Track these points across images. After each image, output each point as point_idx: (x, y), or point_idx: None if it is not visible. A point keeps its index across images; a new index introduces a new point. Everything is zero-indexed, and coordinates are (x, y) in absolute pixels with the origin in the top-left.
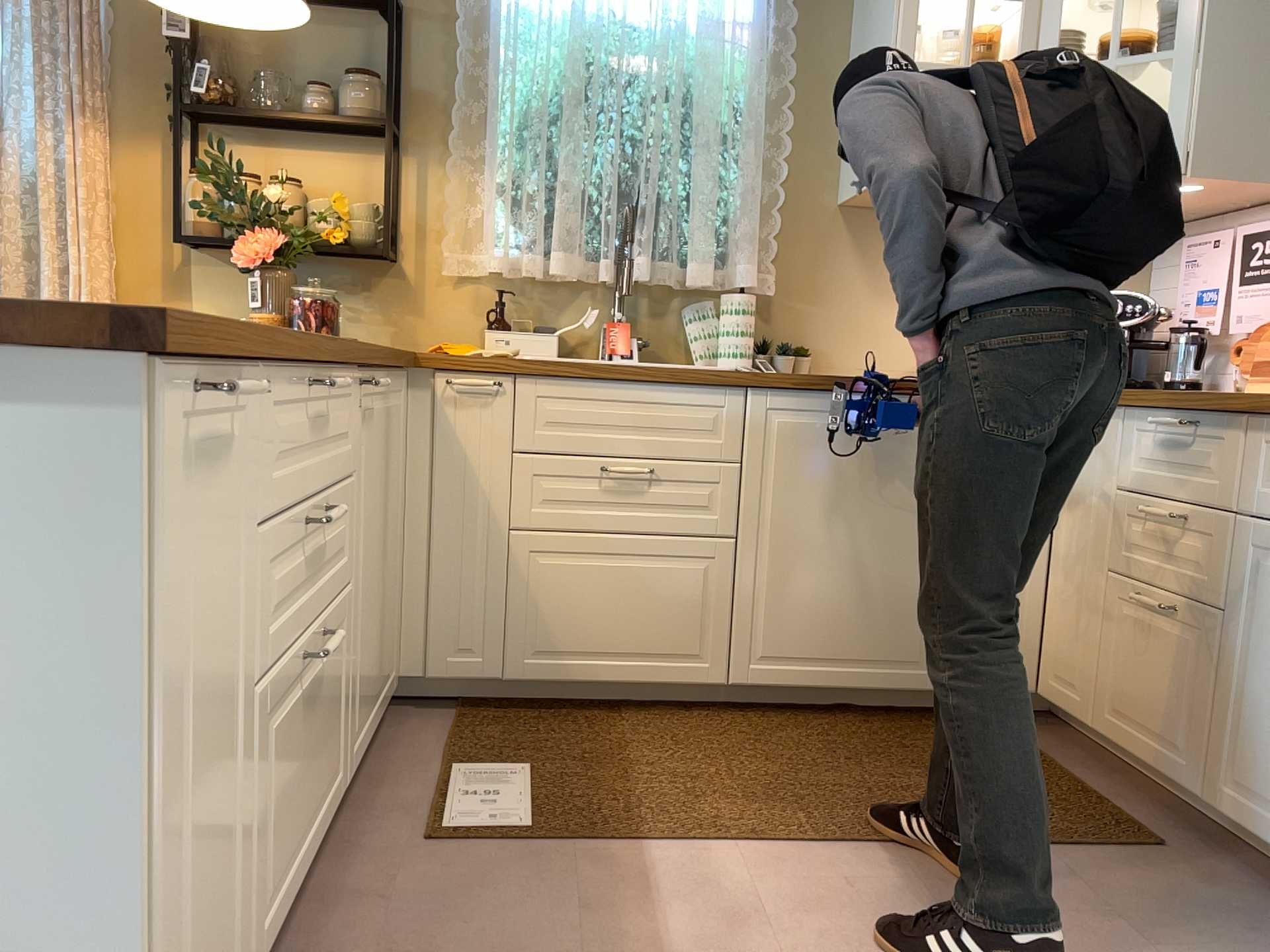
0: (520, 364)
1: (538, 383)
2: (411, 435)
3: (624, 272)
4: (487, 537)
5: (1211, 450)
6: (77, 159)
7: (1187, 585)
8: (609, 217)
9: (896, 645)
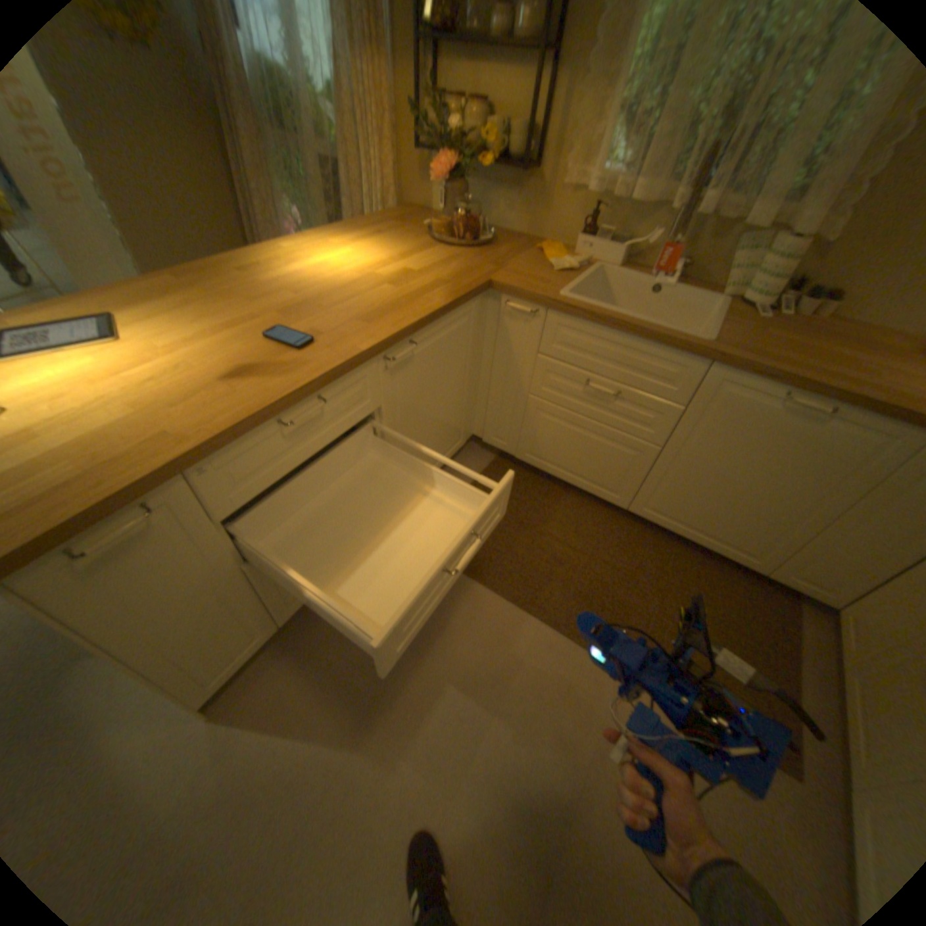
0: (551, 303)
1: (562, 318)
2: (488, 328)
3: (701, 197)
4: (518, 394)
5: None
6: (366, 84)
7: None
8: (700, 147)
9: (745, 543)
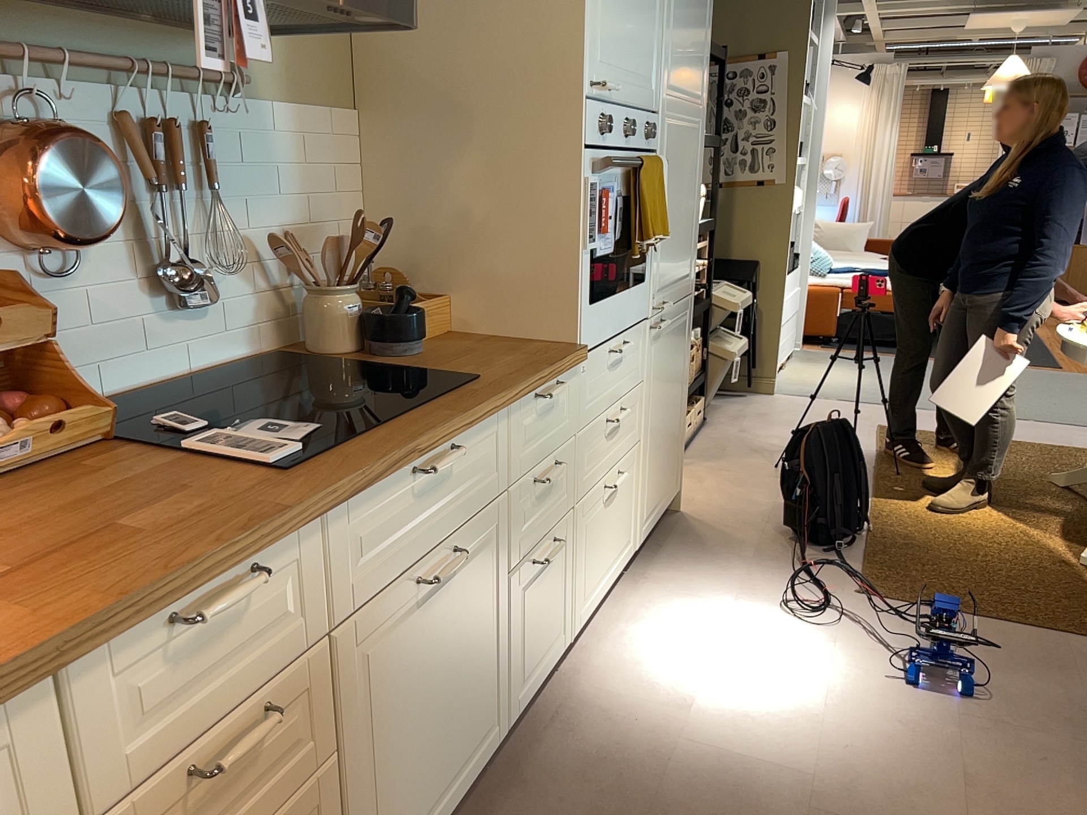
0: None
1: None
2: None
3: None
4: None
5: (281, 586)
6: None
7: (285, 782)
8: None
9: None
